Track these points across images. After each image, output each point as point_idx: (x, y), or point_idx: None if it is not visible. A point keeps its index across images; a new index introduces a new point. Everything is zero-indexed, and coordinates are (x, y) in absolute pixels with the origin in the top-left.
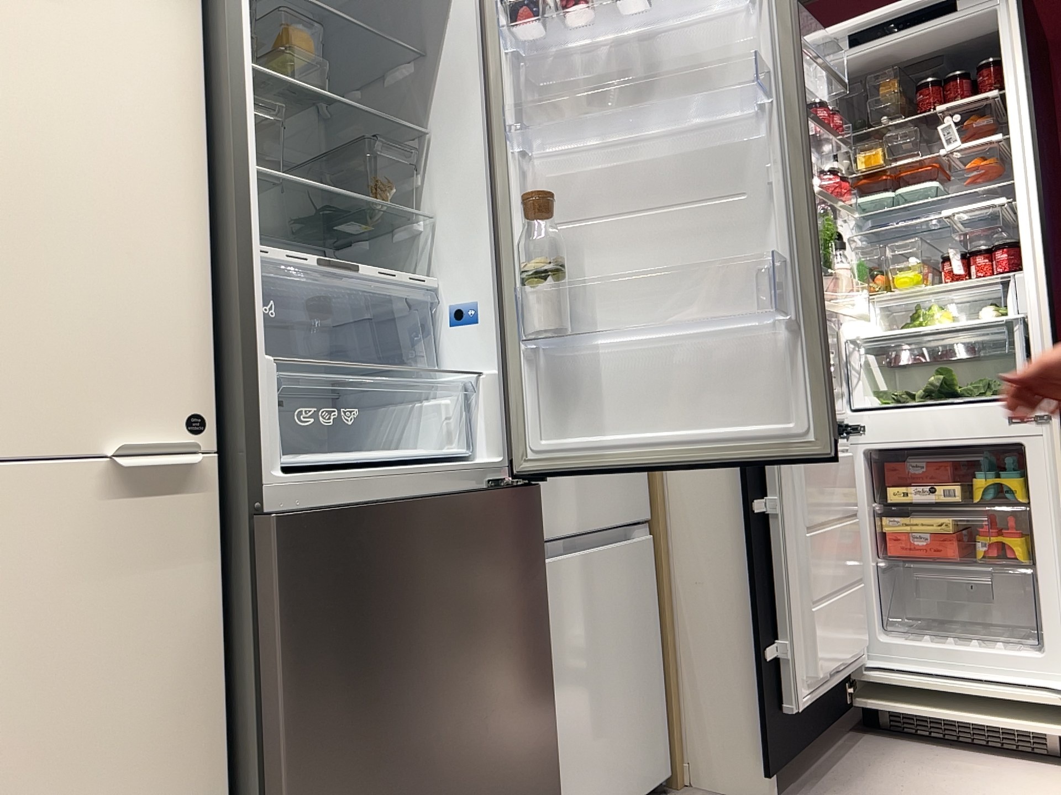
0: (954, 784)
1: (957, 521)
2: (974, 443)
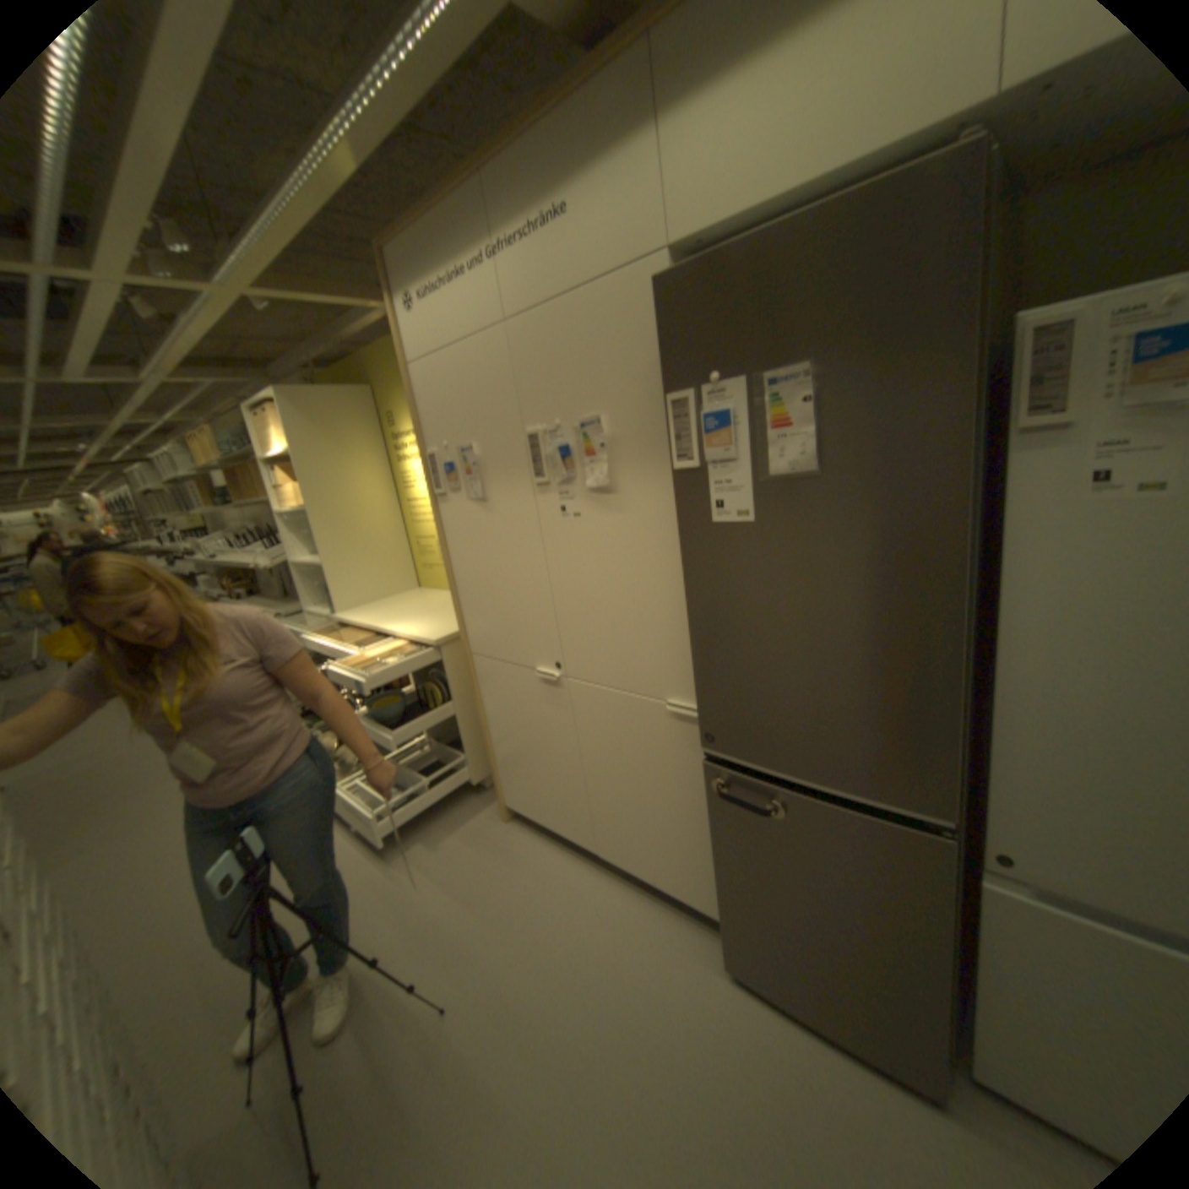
0: None
1: None
2: None
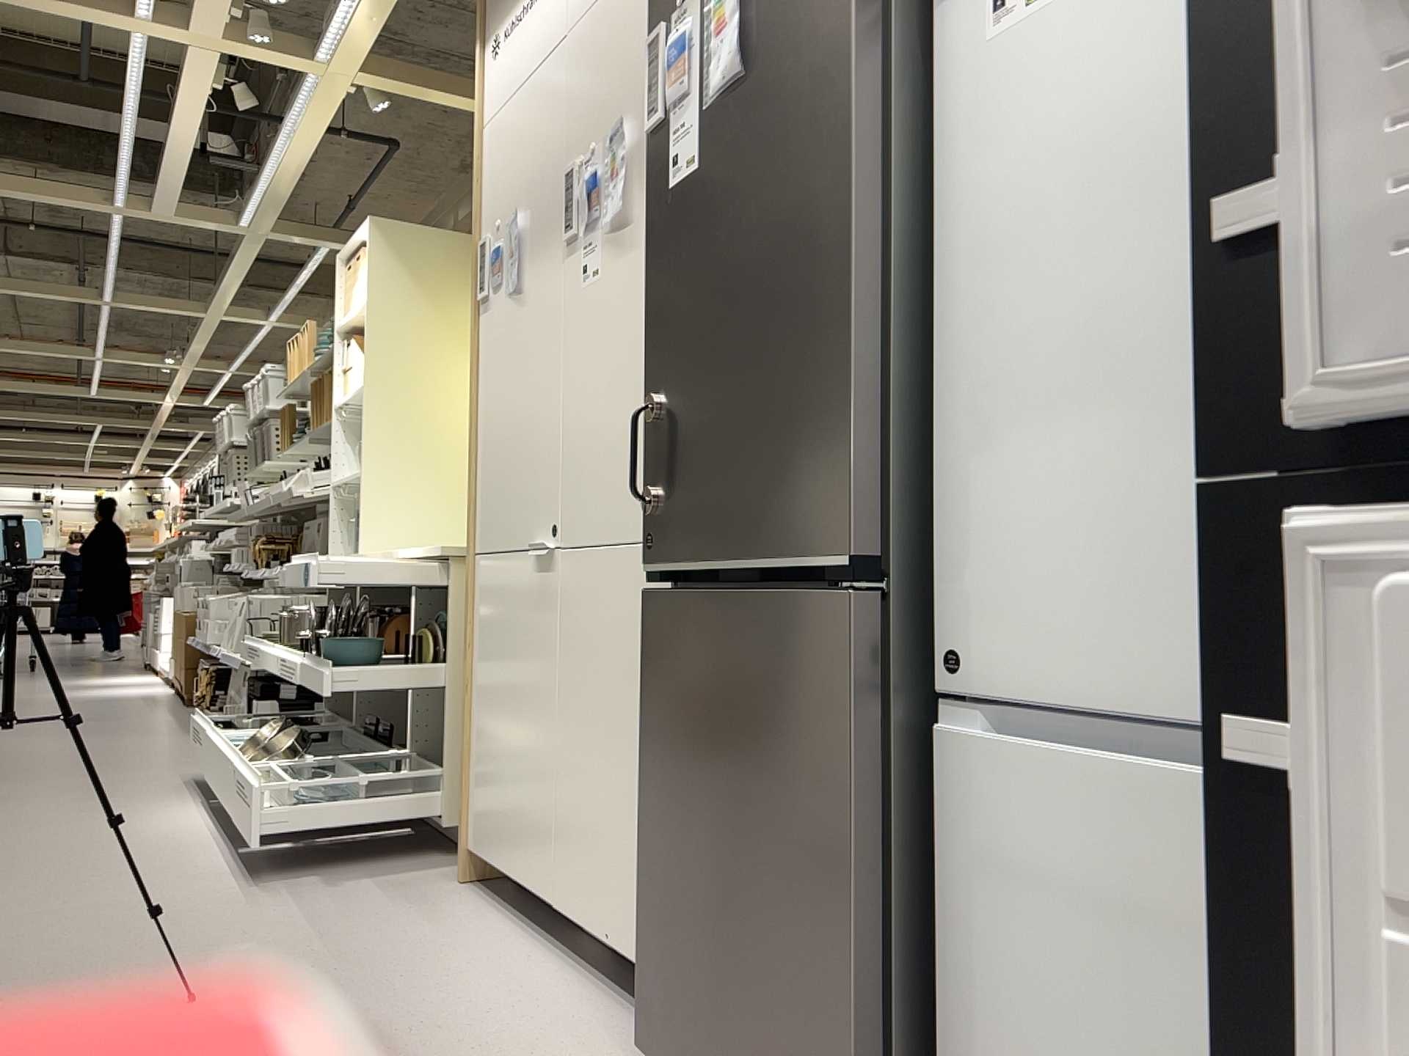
0: None
1: None
2: None
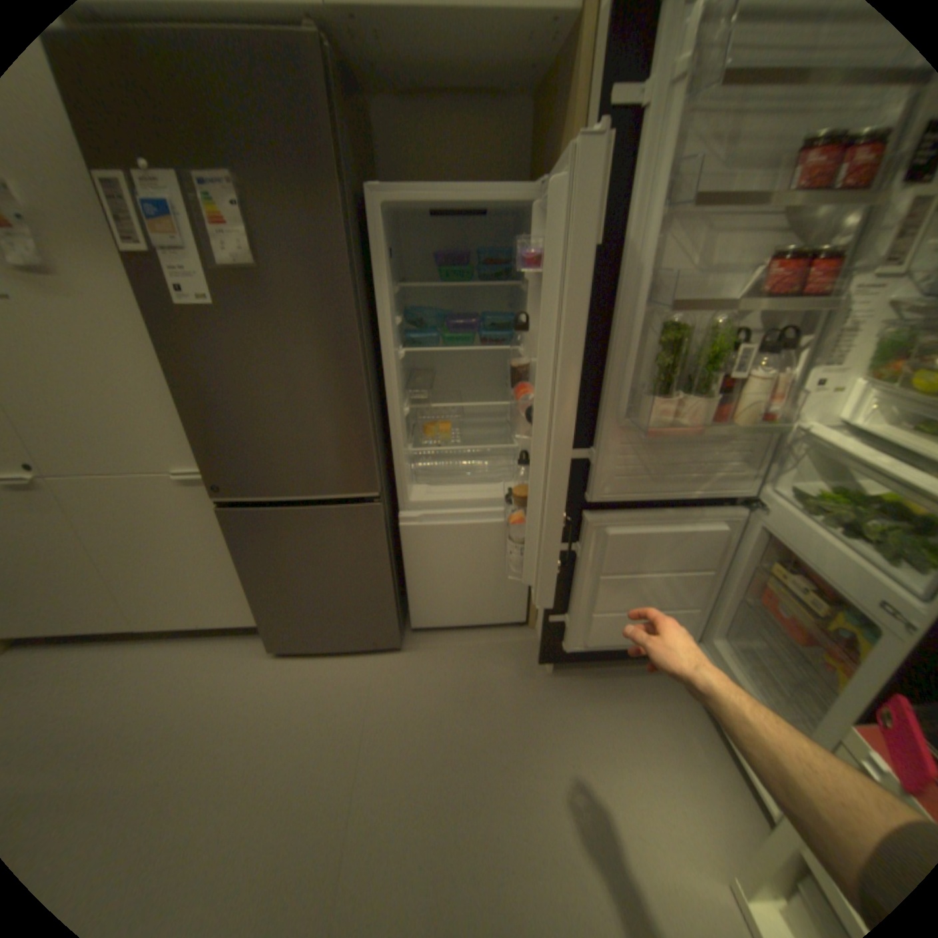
0: (655, 749)
1: (822, 625)
2: (840, 593)
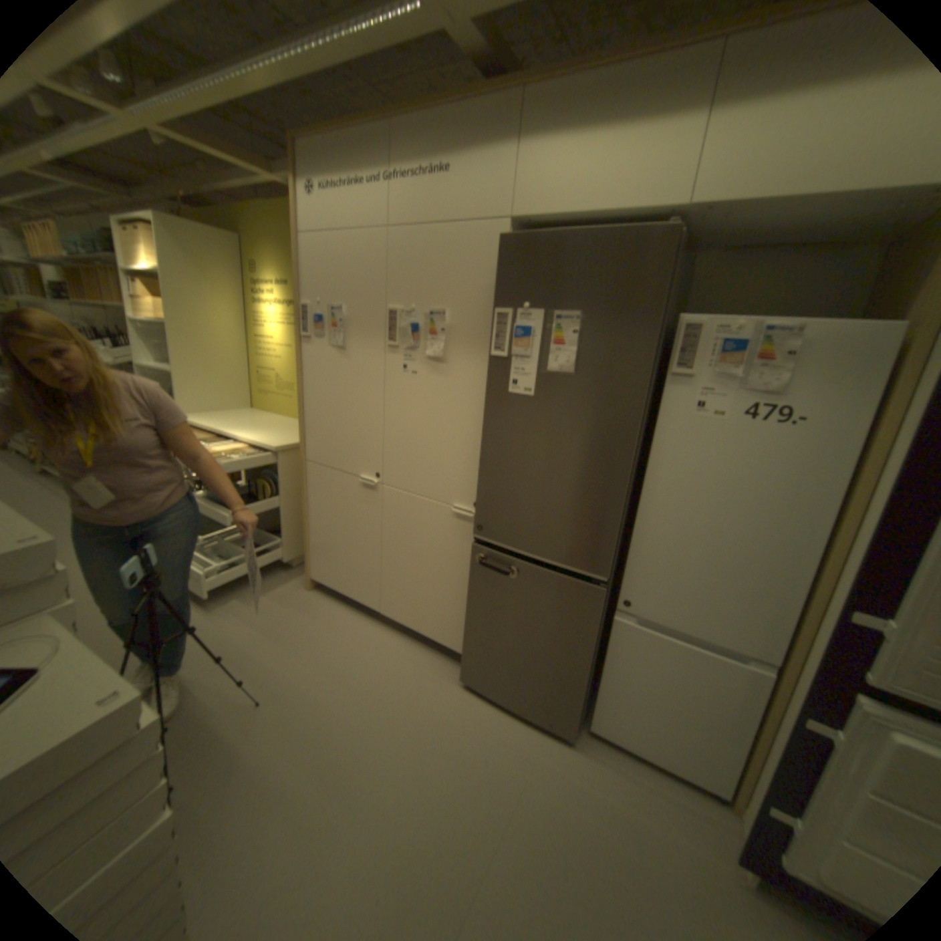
0: None
1: None
2: None
